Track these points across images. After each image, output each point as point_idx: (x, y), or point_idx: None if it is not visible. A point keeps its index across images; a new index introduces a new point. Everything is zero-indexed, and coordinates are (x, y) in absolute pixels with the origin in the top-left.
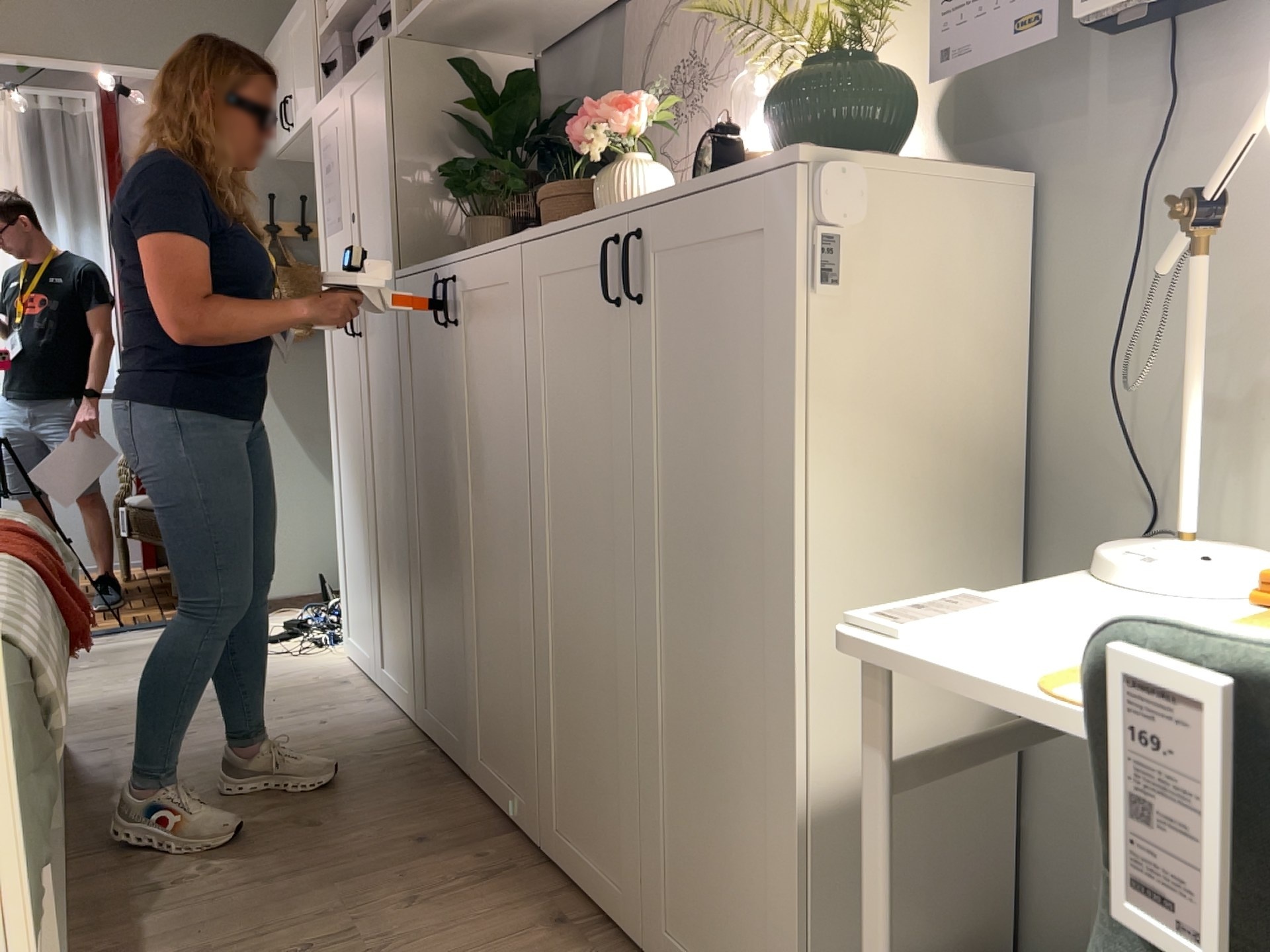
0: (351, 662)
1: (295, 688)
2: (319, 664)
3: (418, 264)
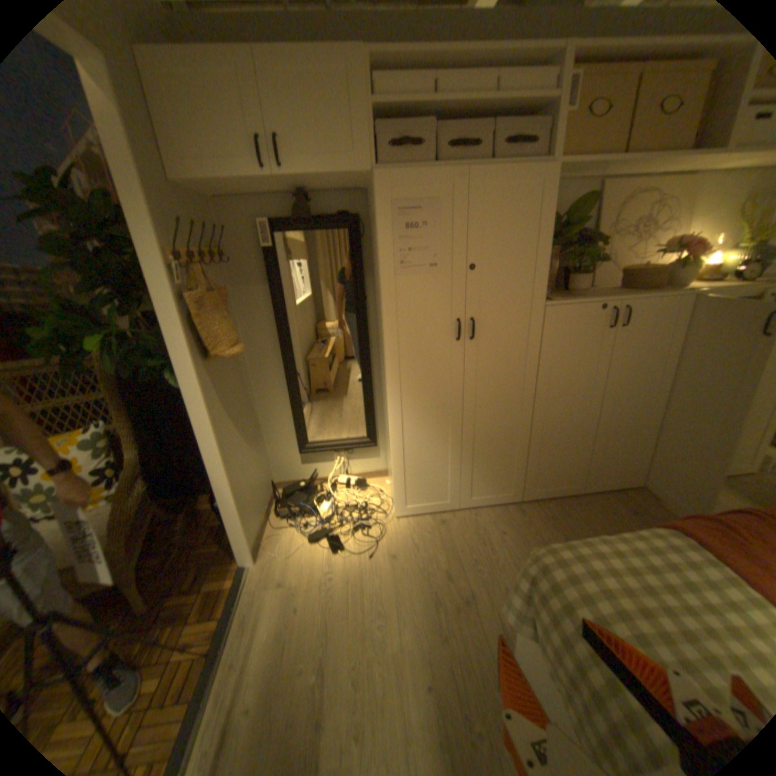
0: (412, 518)
1: (442, 542)
2: (405, 531)
3: (584, 300)
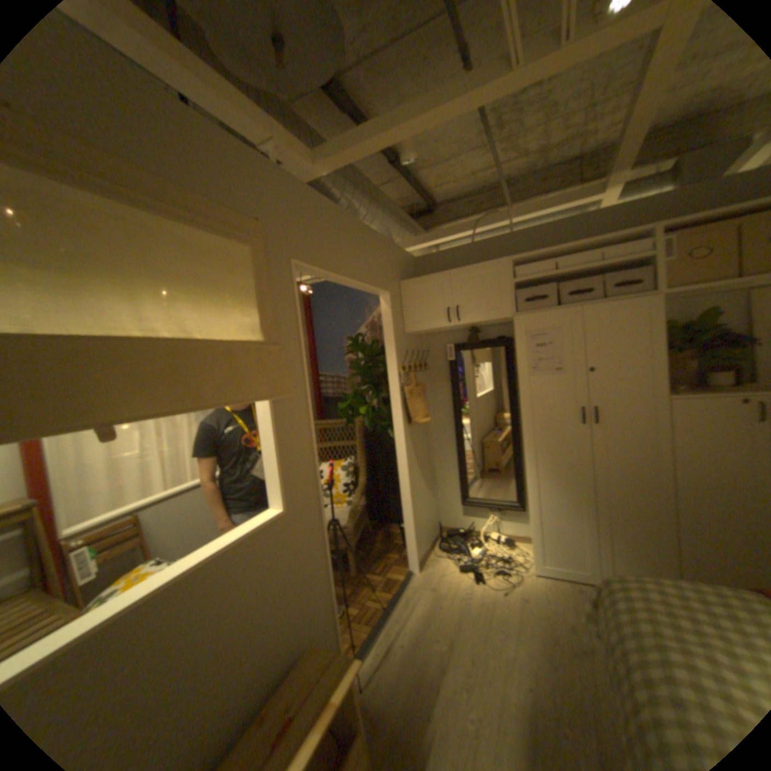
0: (549, 581)
1: (574, 607)
2: (540, 588)
3: (715, 396)
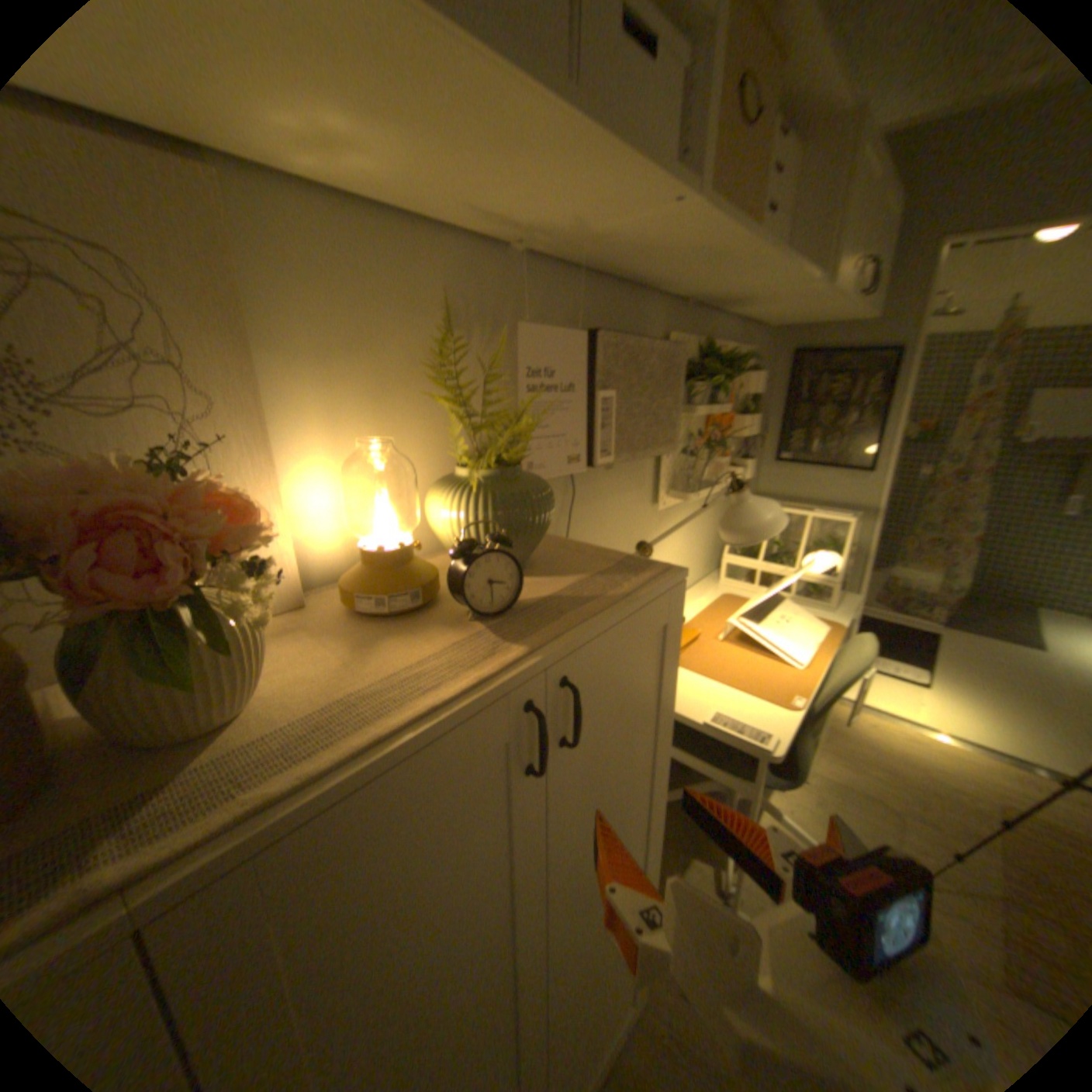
0: None
1: None
2: None
3: None
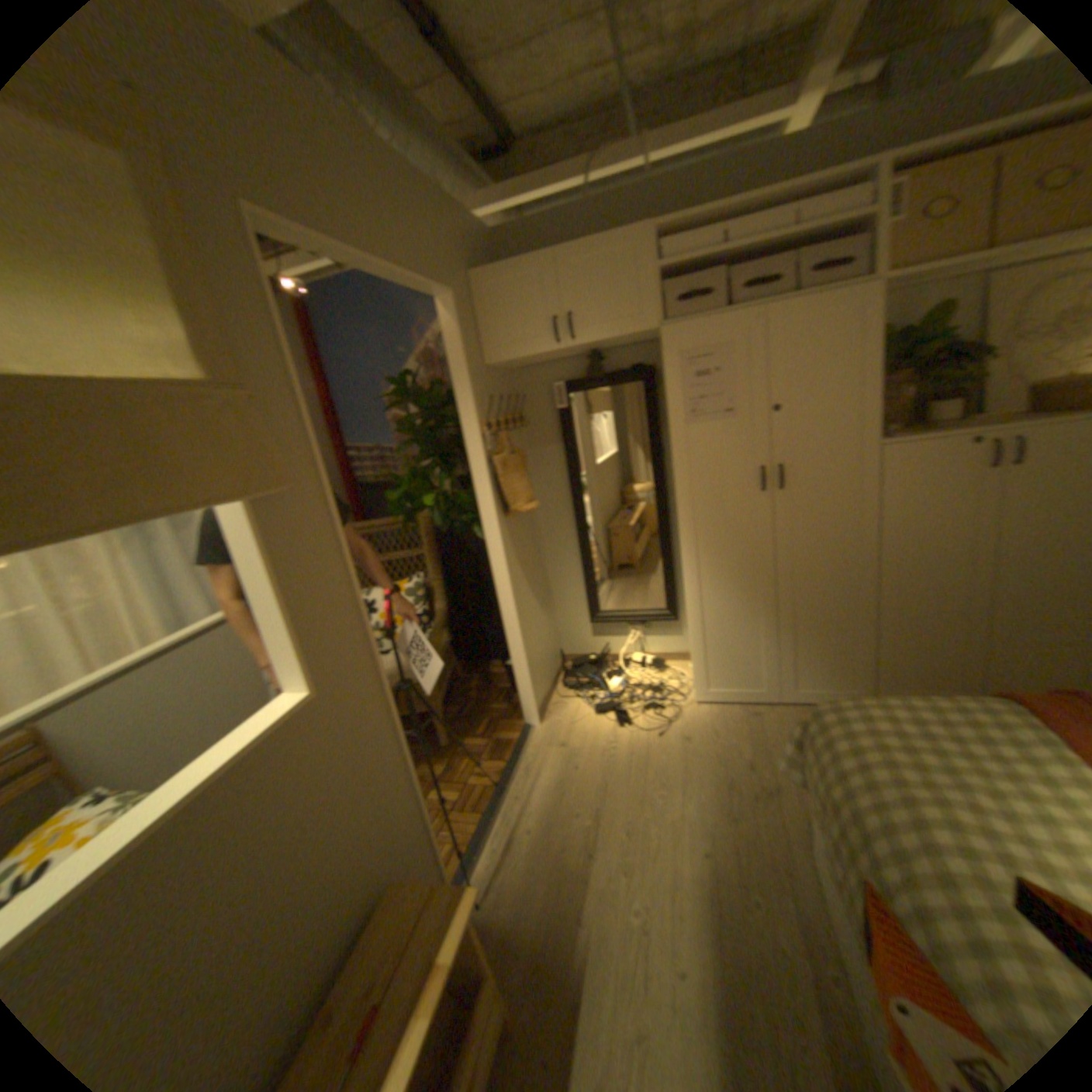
0: (716, 706)
1: (750, 735)
2: (705, 718)
3: (942, 435)
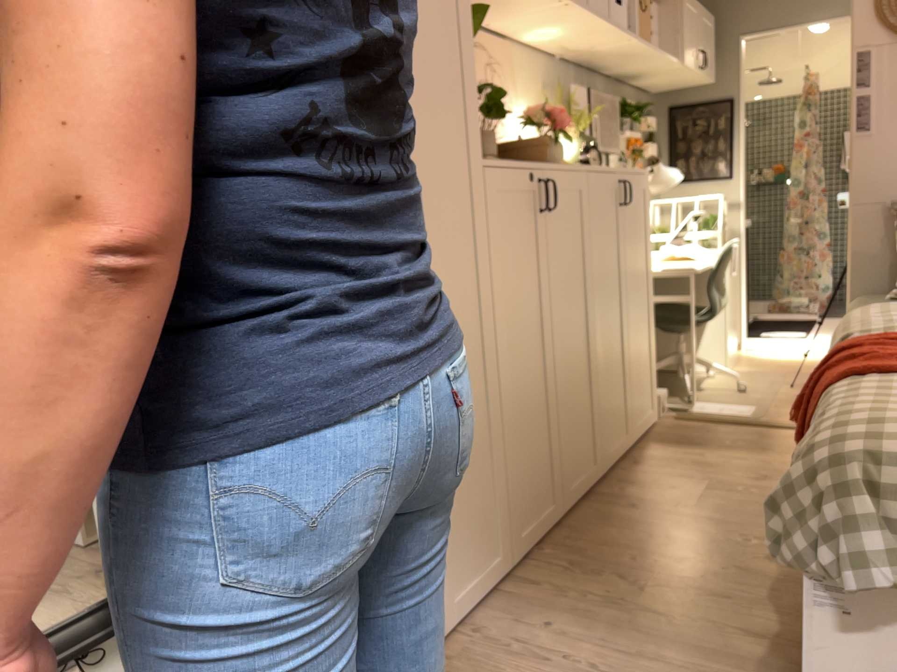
0: None
1: None
2: None
3: (510, 159)
